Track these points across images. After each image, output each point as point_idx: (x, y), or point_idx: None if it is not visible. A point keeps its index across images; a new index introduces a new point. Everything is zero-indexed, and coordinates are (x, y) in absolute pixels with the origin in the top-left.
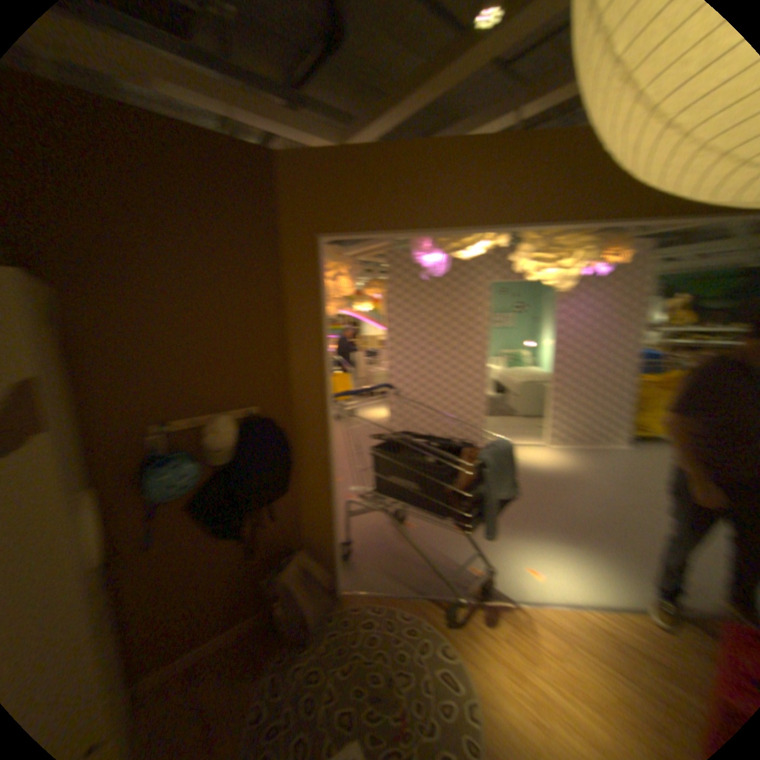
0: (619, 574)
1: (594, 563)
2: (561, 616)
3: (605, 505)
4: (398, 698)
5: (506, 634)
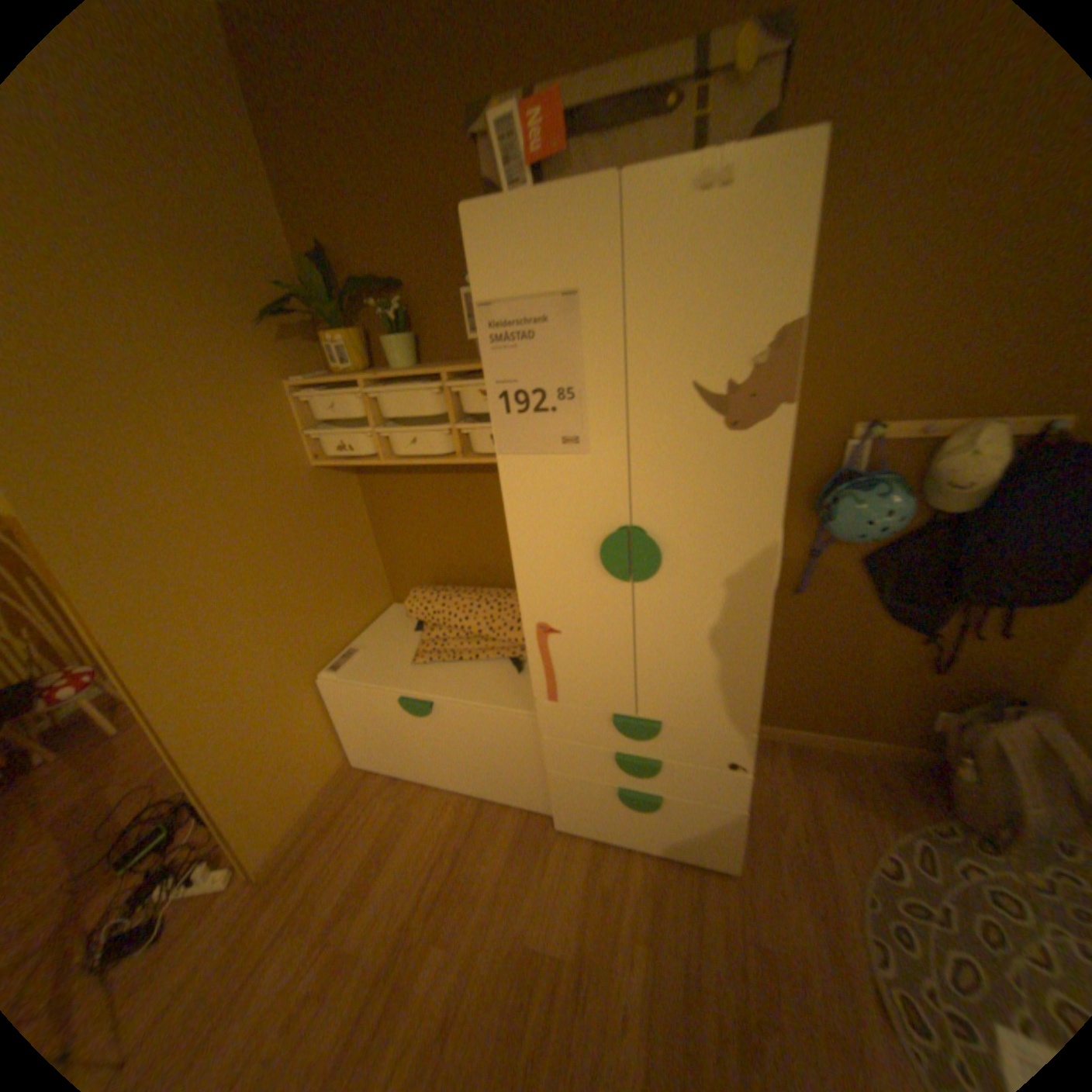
0: None
1: None
2: None
3: None
4: None
5: None
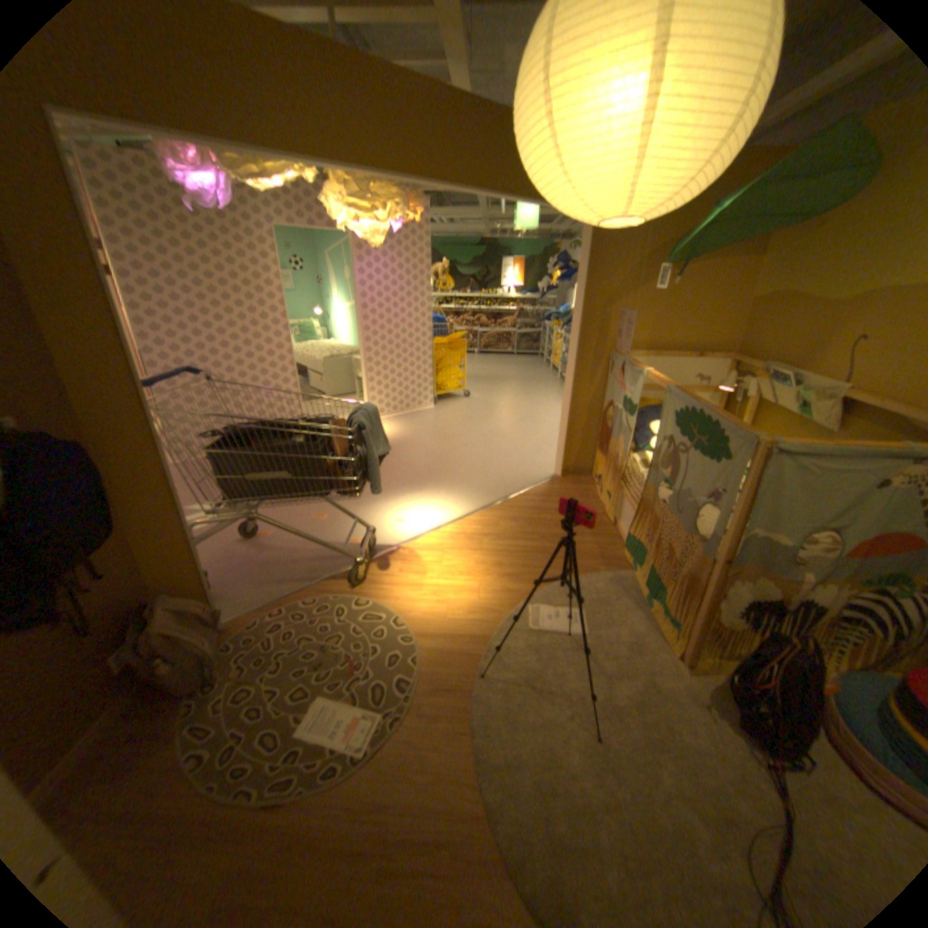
0: (456, 497)
1: (439, 497)
2: (430, 538)
3: (432, 455)
4: (338, 652)
5: (399, 568)
